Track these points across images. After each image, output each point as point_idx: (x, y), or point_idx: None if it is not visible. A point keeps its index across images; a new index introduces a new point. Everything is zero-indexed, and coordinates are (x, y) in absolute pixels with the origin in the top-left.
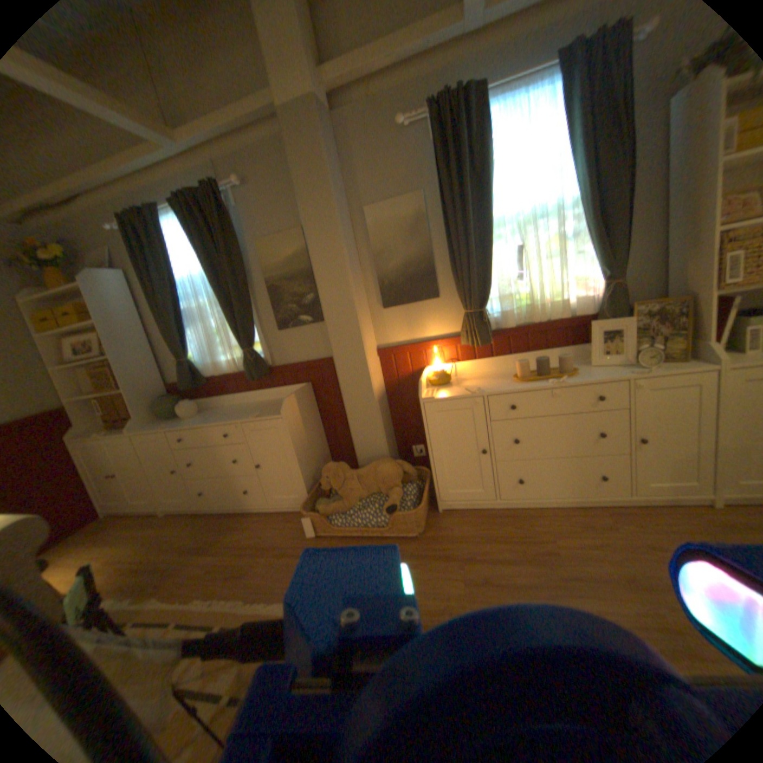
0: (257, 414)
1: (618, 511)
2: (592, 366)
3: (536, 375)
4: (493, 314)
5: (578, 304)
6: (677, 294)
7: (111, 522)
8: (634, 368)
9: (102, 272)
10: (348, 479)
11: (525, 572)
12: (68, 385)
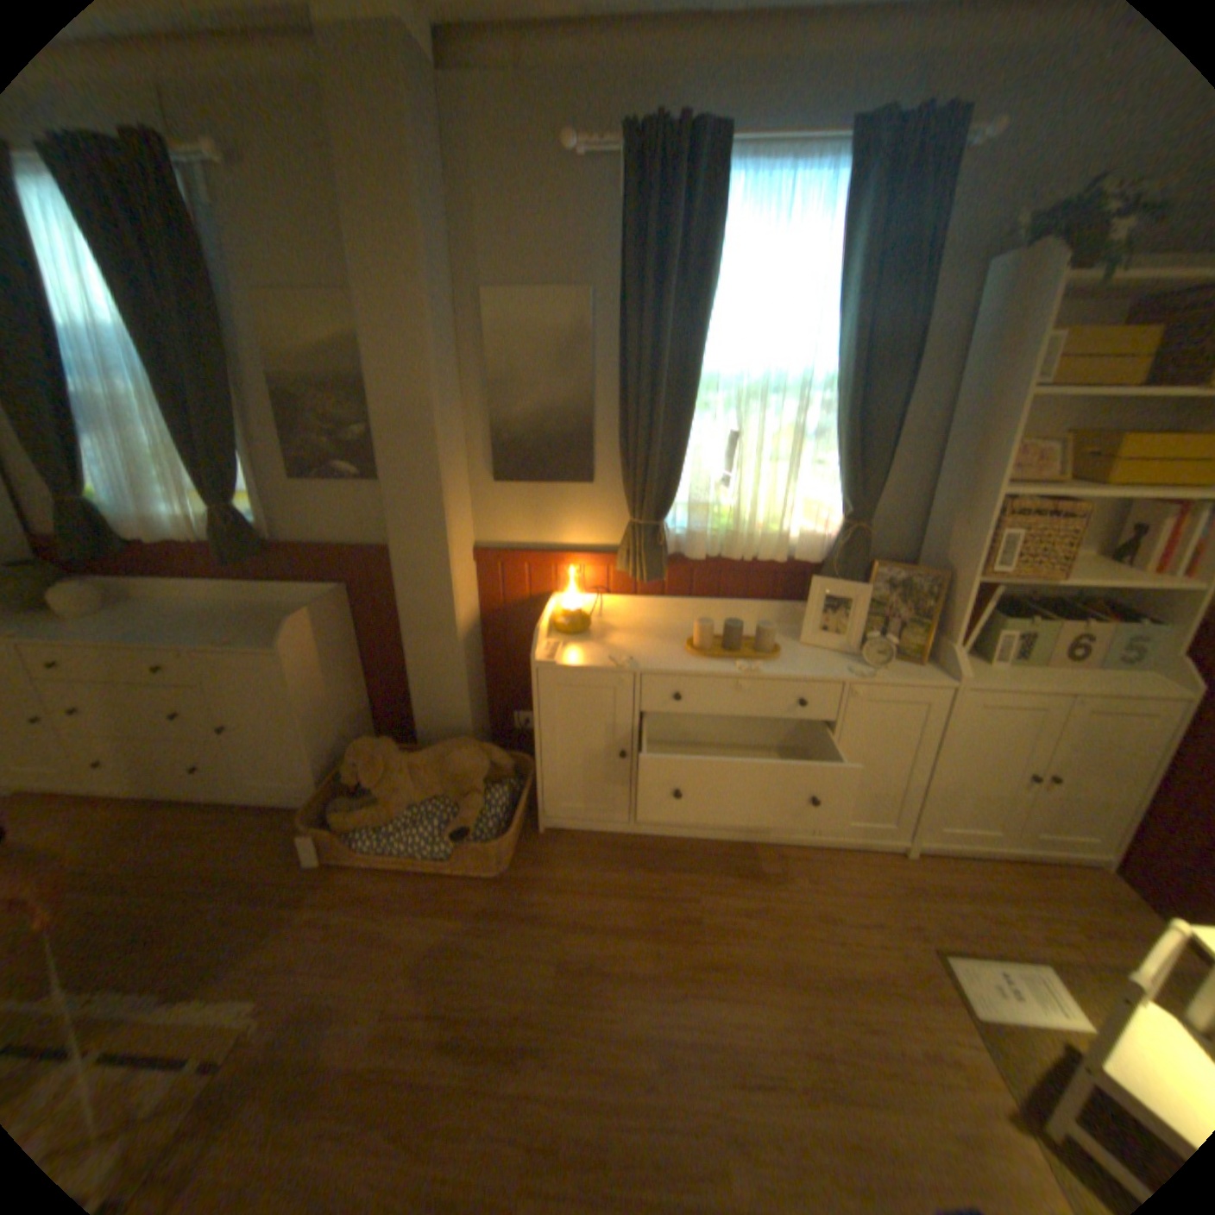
0: (226, 642)
1: (792, 855)
2: (801, 645)
3: (720, 648)
4: (674, 535)
5: (800, 543)
6: (931, 560)
7: None
8: (855, 664)
9: None
10: (392, 773)
11: (650, 954)
12: None
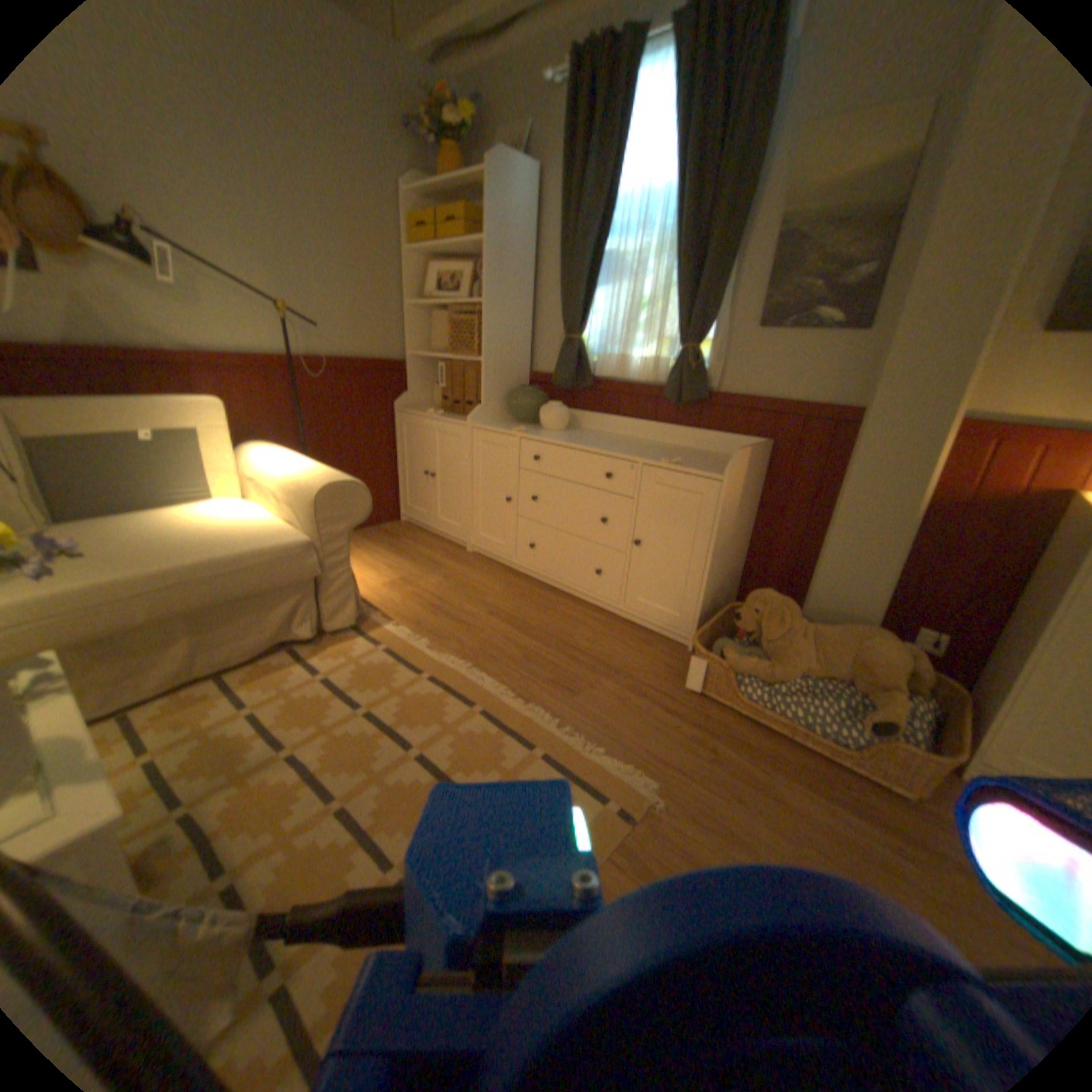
0: (678, 460)
1: None
2: None
3: None
4: None
5: None
6: None
7: (412, 530)
8: None
9: (517, 155)
10: (795, 635)
11: None
12: (418, 331)
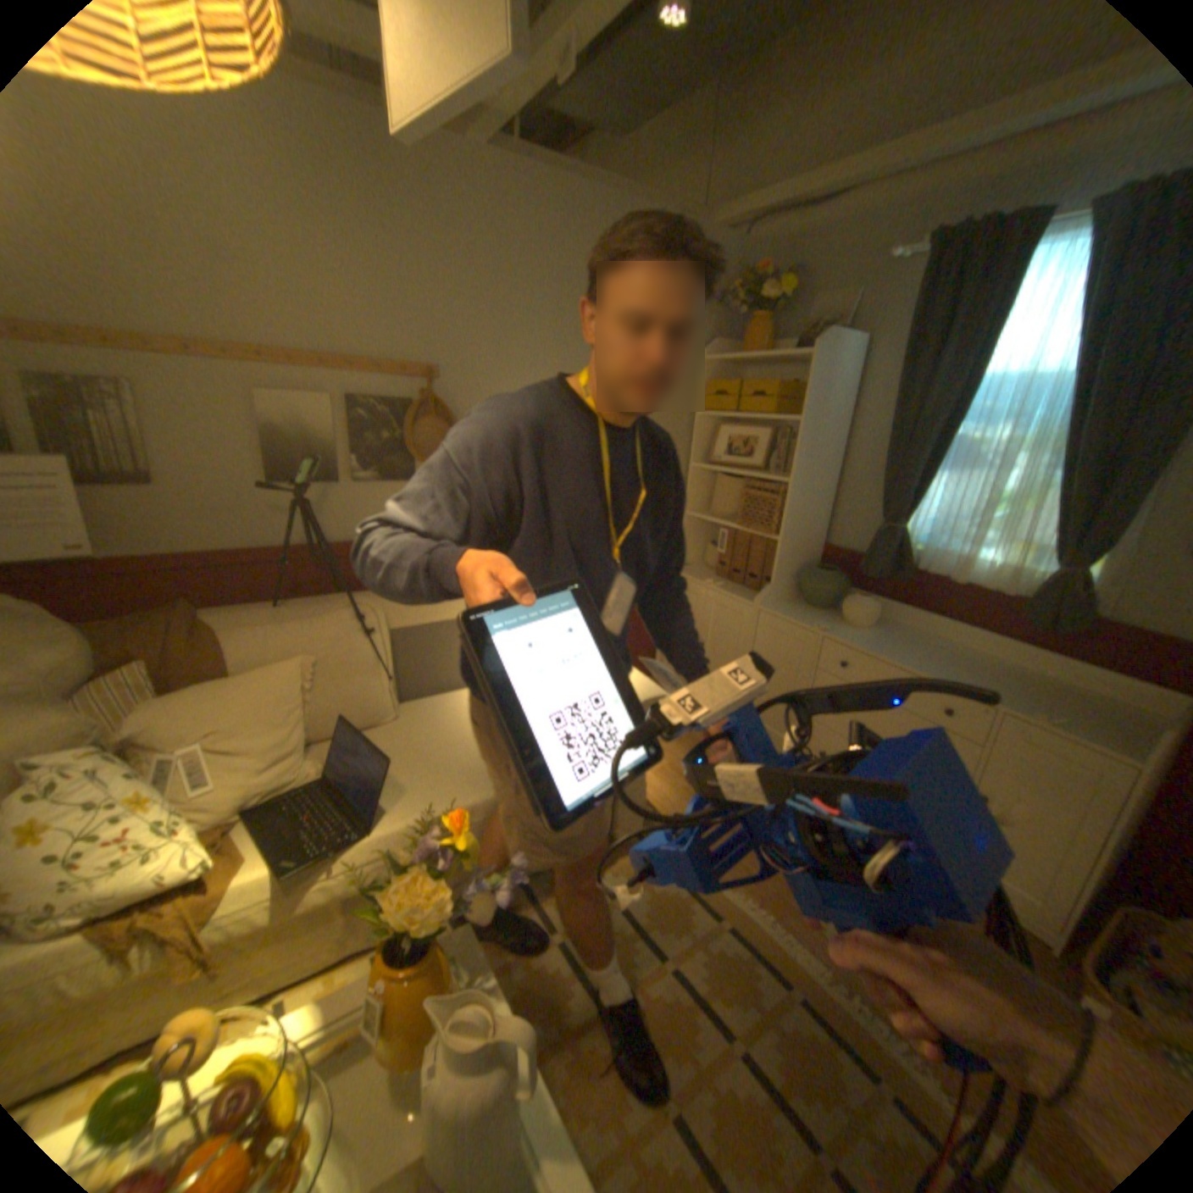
0: (1065, 722)
1: None
2: None
3: None
4: None
5: None
6: None
7: None
8: None
9: (848, 335)
10: None
11: None
12: (698, 492)
